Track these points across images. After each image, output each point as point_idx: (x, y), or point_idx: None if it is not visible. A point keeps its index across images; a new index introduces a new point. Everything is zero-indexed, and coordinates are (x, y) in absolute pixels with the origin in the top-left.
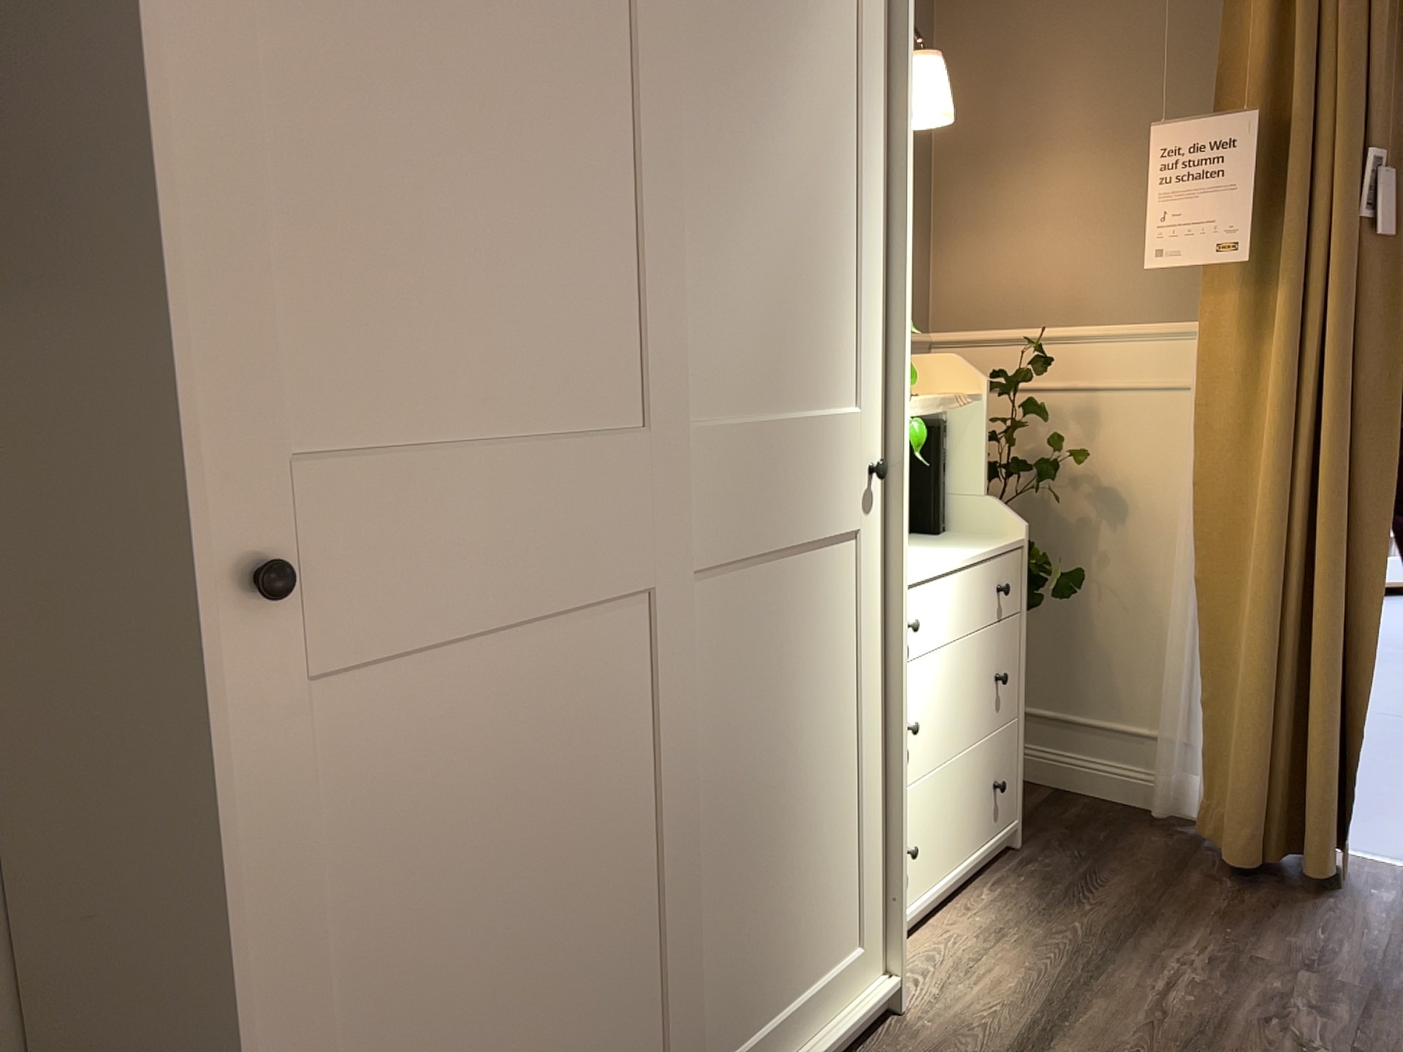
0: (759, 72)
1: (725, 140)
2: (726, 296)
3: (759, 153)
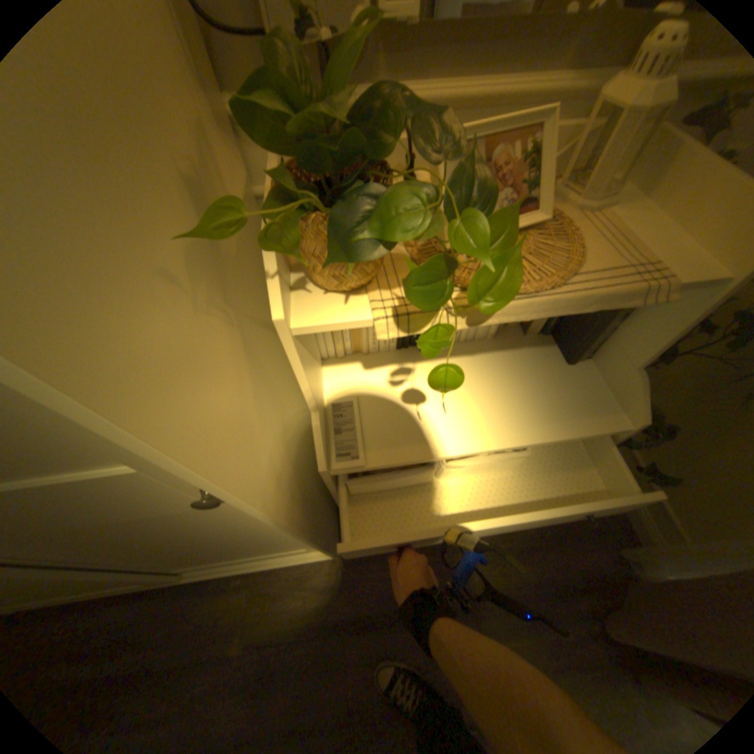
0: None
1: None
2: None
3: None
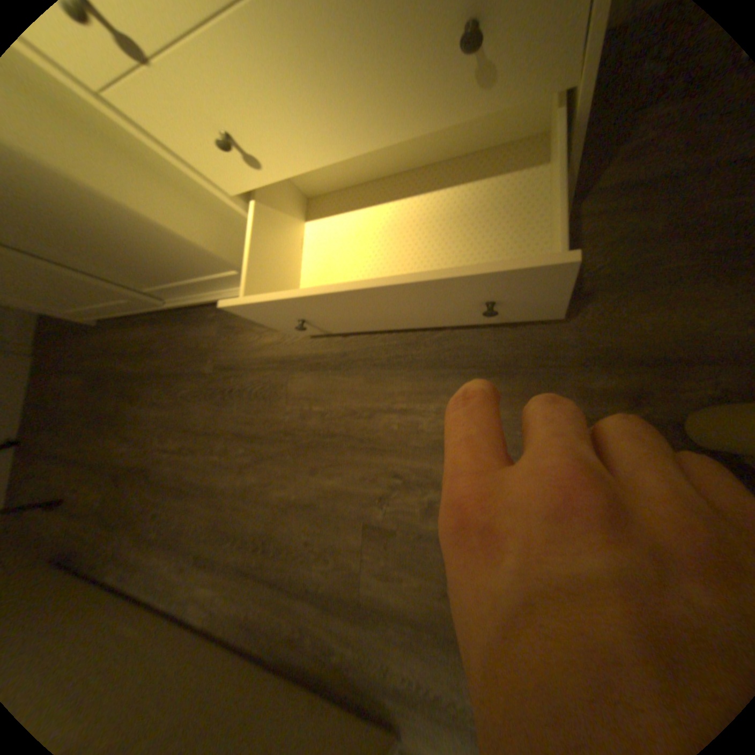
0: None
1: None
2: None
3: None
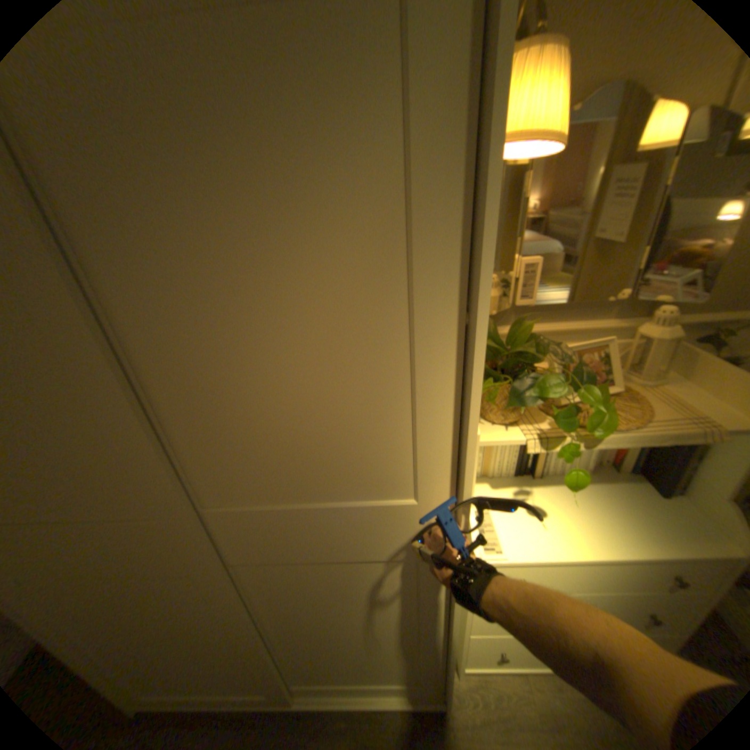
0: (219, 281)
1: (191, 350)
2: (228, 449)
3: (240, 350)
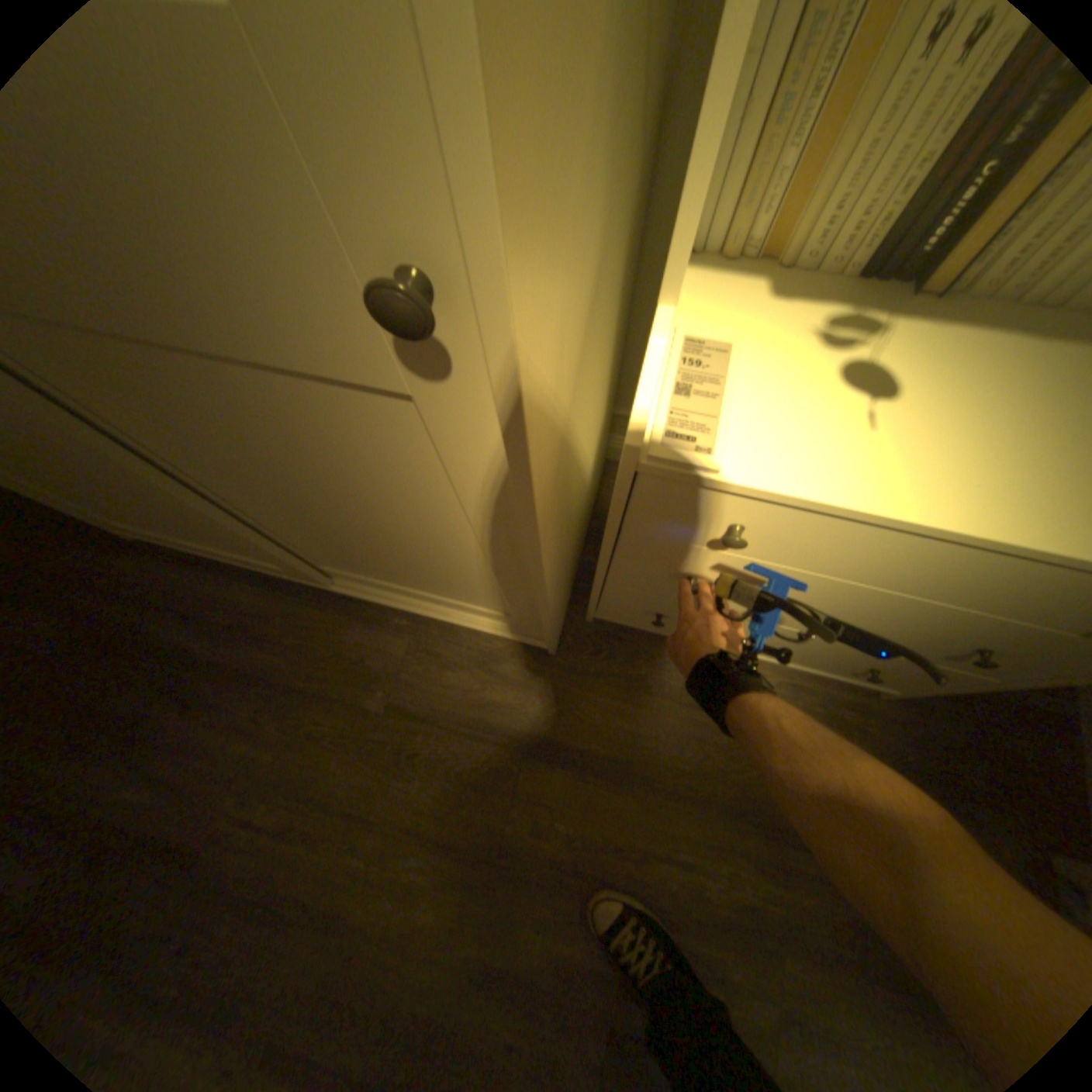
0: None
1: None
2: None
3: None
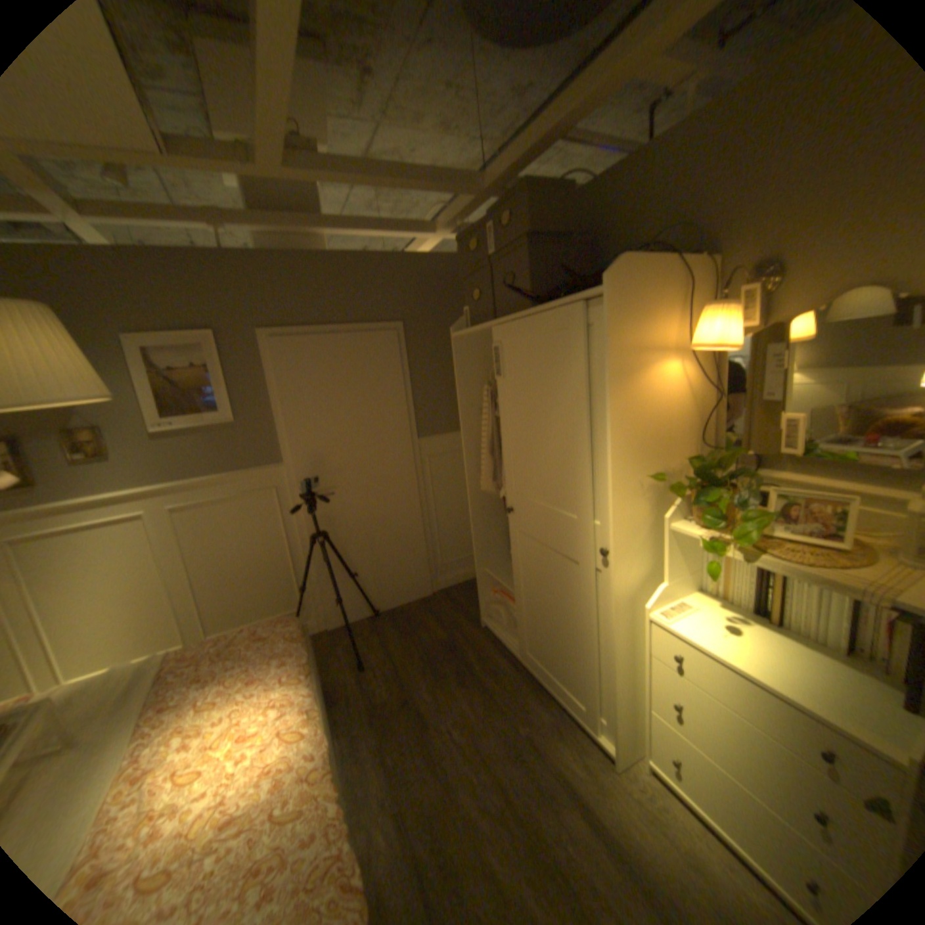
0: (550, 402)
1: (540, 425)
2: (543, 469)
3: (551, 428)
